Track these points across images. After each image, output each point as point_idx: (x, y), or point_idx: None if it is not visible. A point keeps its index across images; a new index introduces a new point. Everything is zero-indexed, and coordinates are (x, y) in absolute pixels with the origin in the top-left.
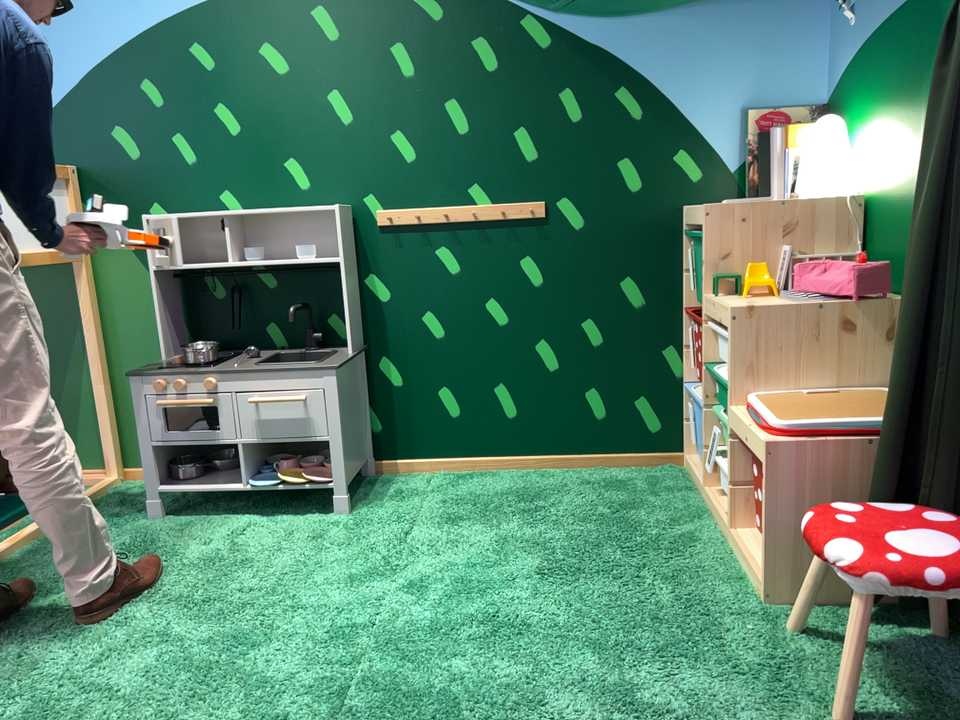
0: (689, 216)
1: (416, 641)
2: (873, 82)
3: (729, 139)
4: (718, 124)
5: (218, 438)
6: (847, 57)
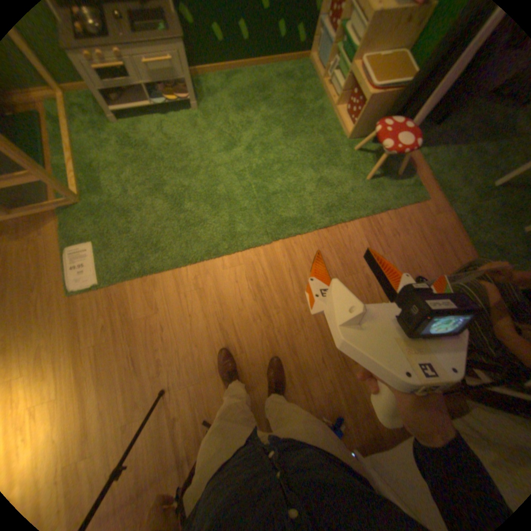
0: None
1: (261, 173)
2: None
3: None
4: None
5: (131, 82)
6: None
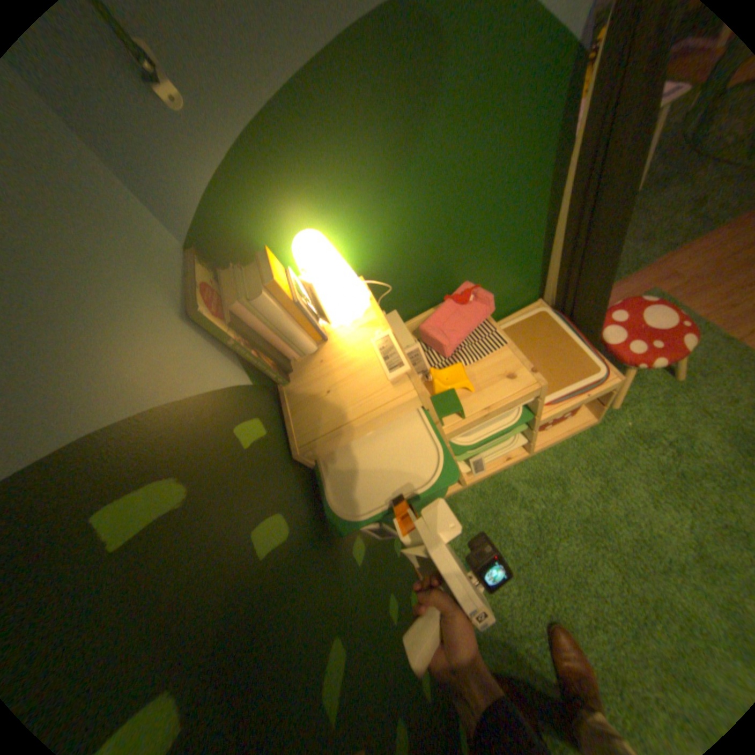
0: (337, 439)
1: None
2: (310, 166)
3: (220, 356)
4: (201, 354)
5: None
6: (206, 158)
